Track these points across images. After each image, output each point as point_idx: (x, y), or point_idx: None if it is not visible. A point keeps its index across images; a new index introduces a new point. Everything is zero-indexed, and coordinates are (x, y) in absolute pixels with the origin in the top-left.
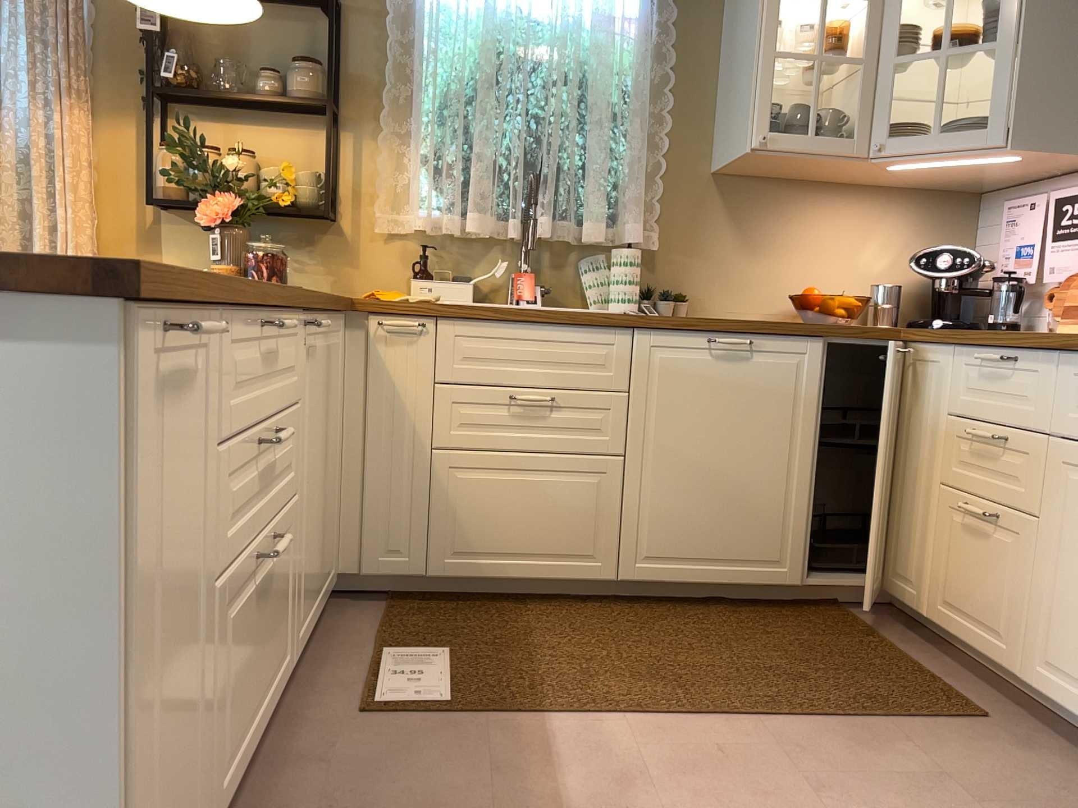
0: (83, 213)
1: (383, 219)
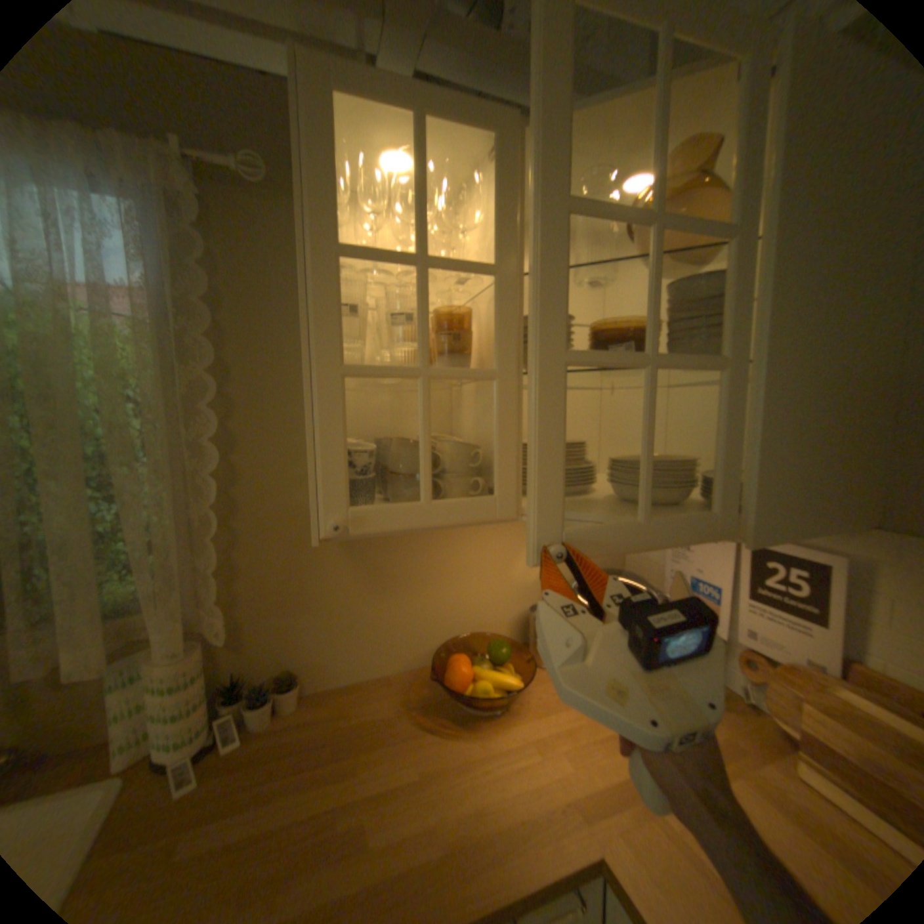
0: None
1: None
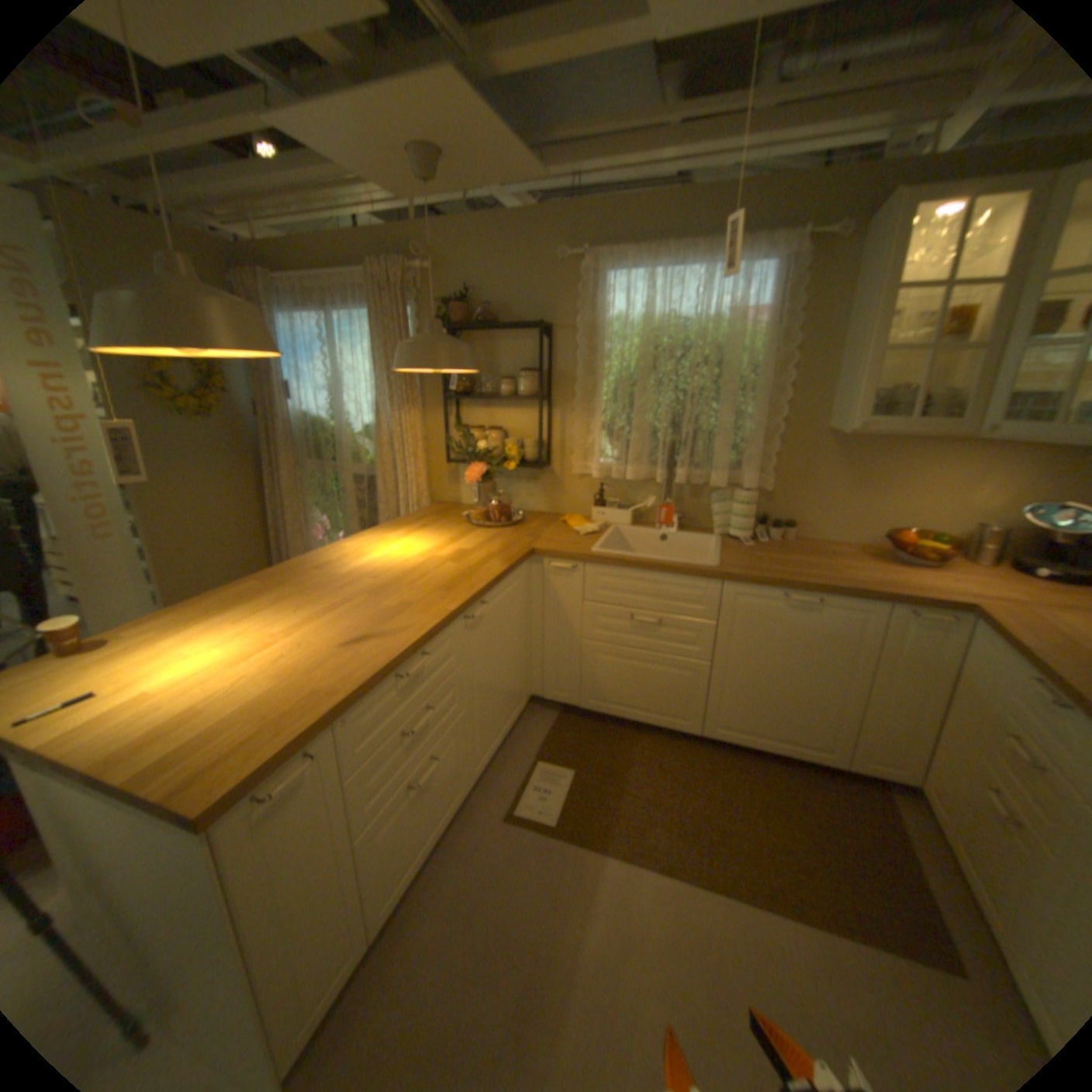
0: (417, 465)
1: (576, 466)
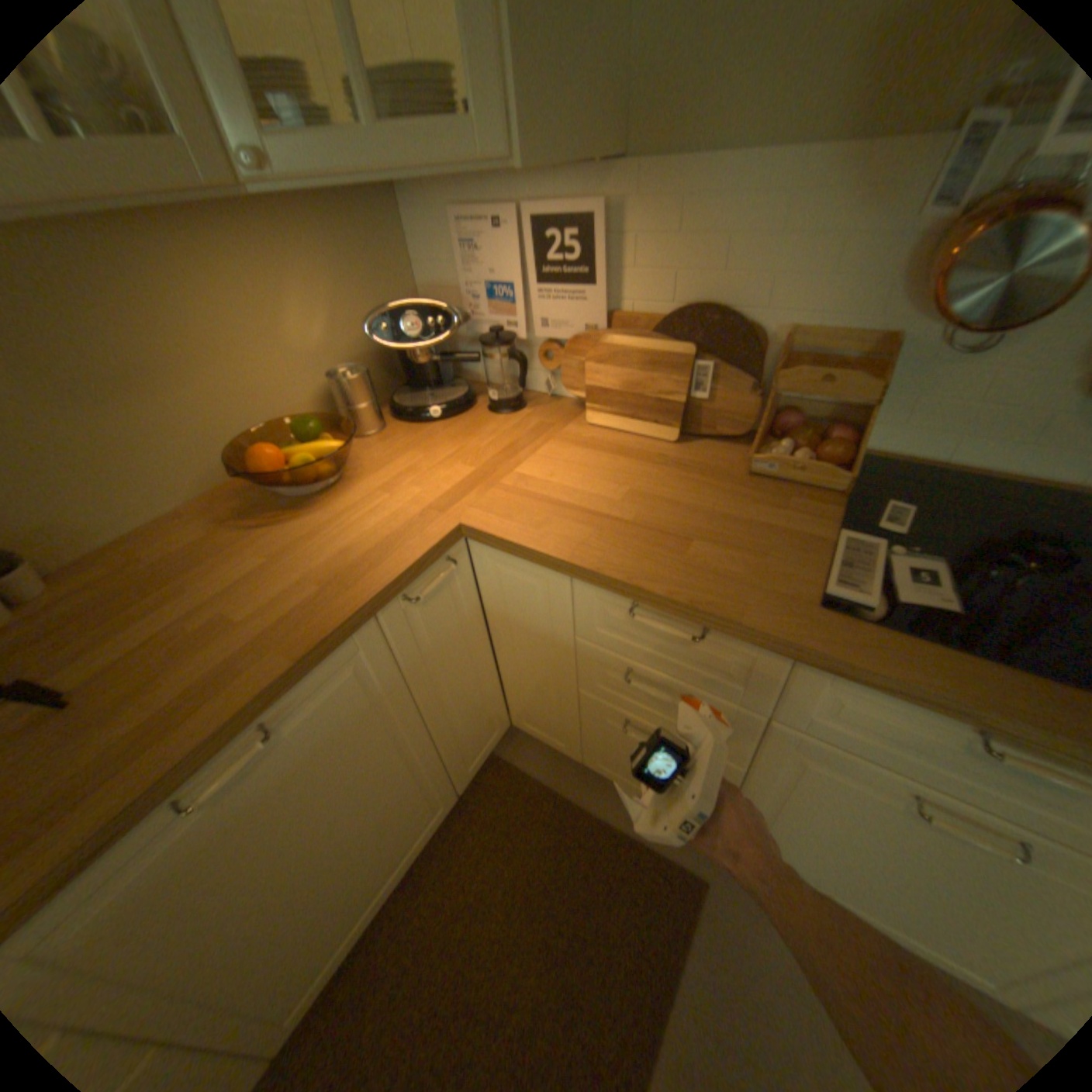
0: None
1: None
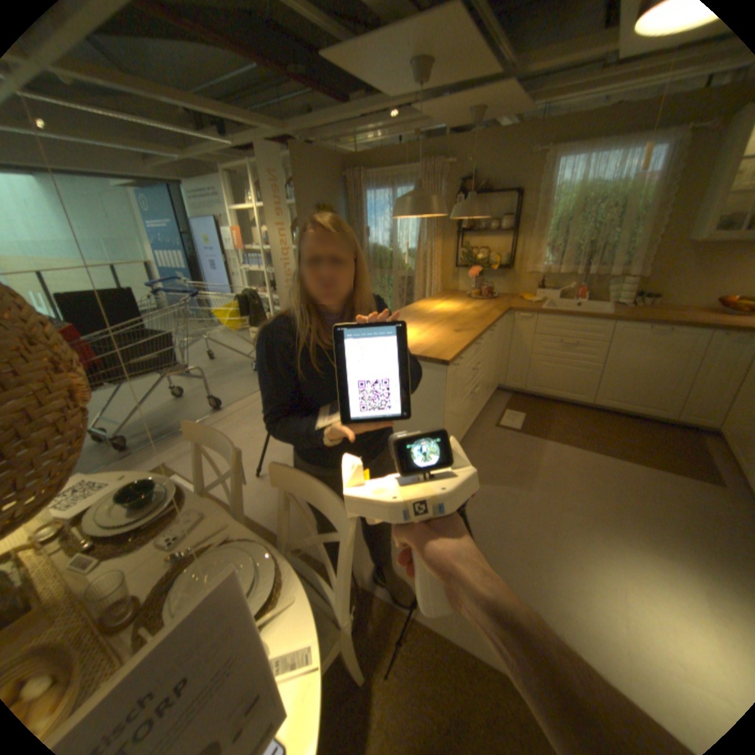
0: (436, 270)
1: (528, 267)
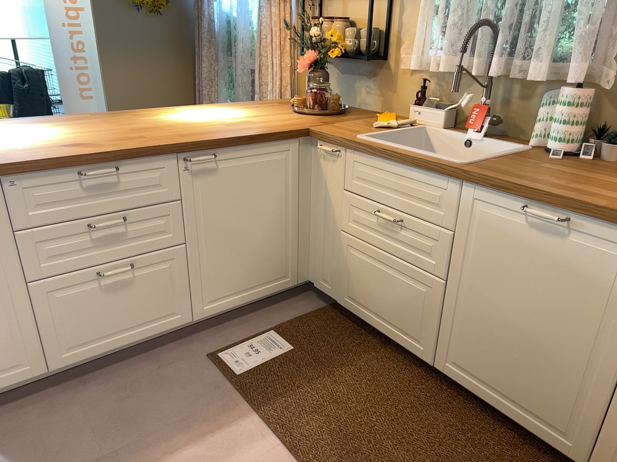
0: (284, 59)
1: (404, 60)
